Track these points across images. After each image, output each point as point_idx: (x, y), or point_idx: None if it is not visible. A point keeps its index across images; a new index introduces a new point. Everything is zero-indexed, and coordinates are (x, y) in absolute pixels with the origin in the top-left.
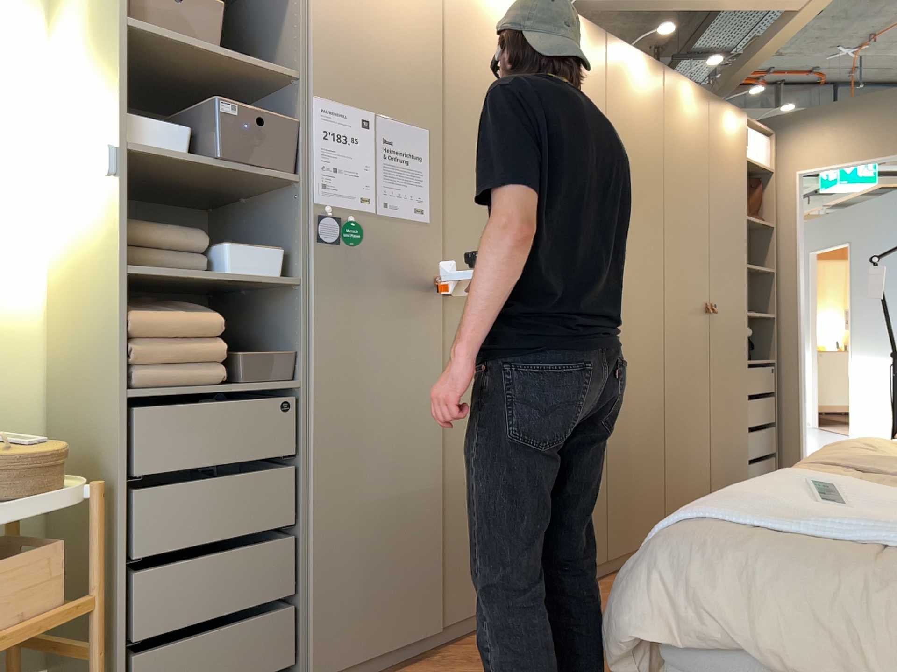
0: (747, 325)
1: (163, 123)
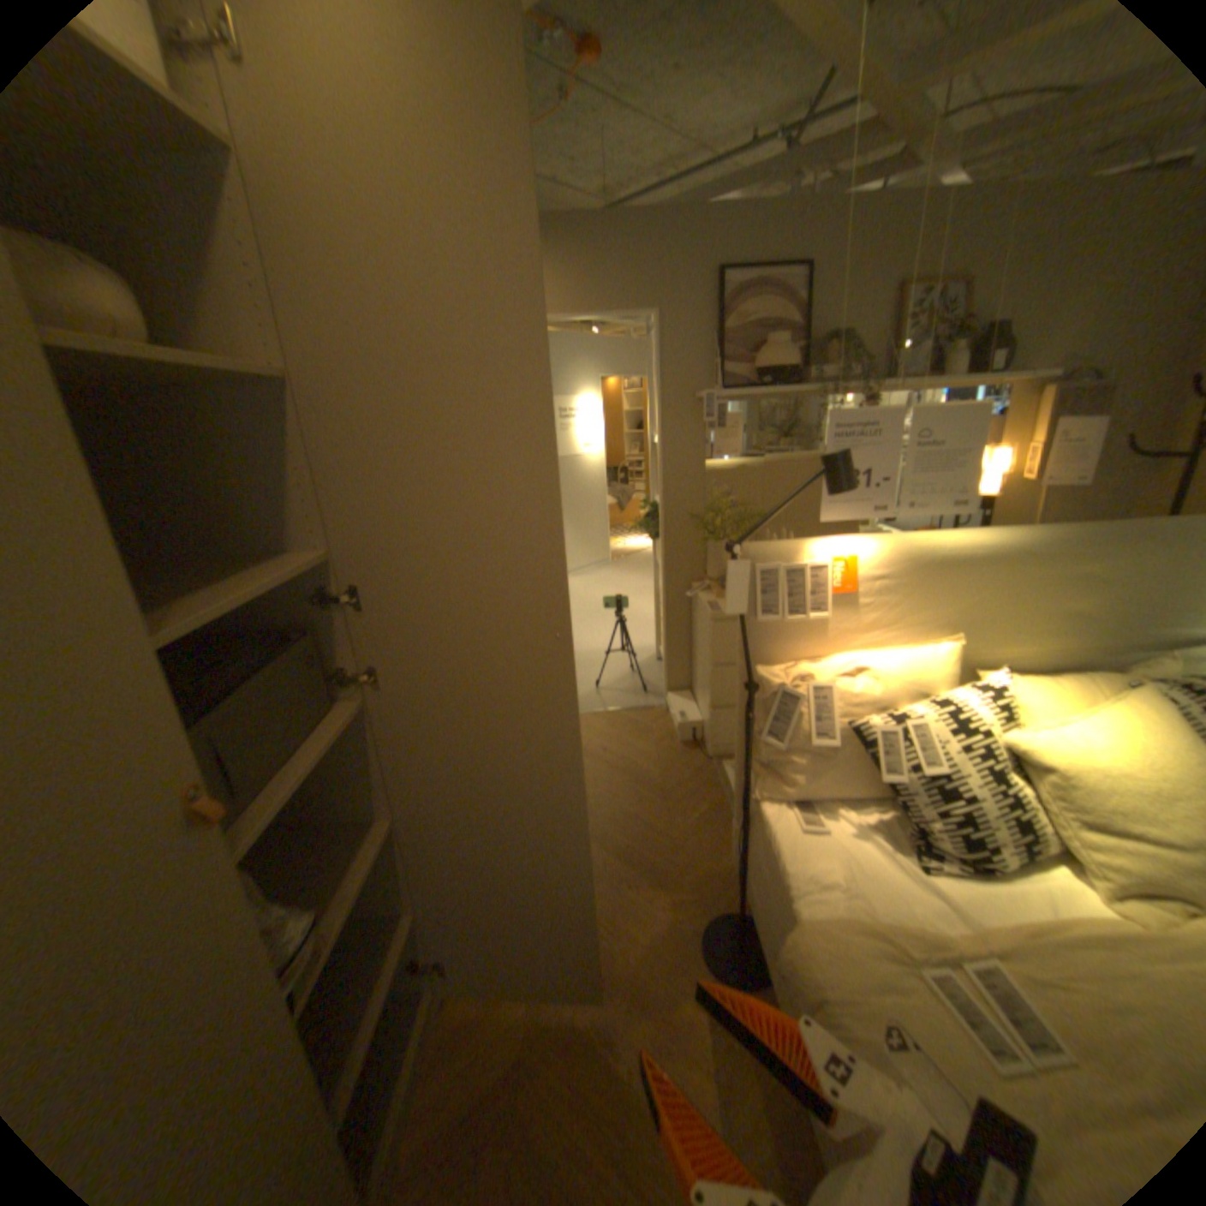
0: None
1: None
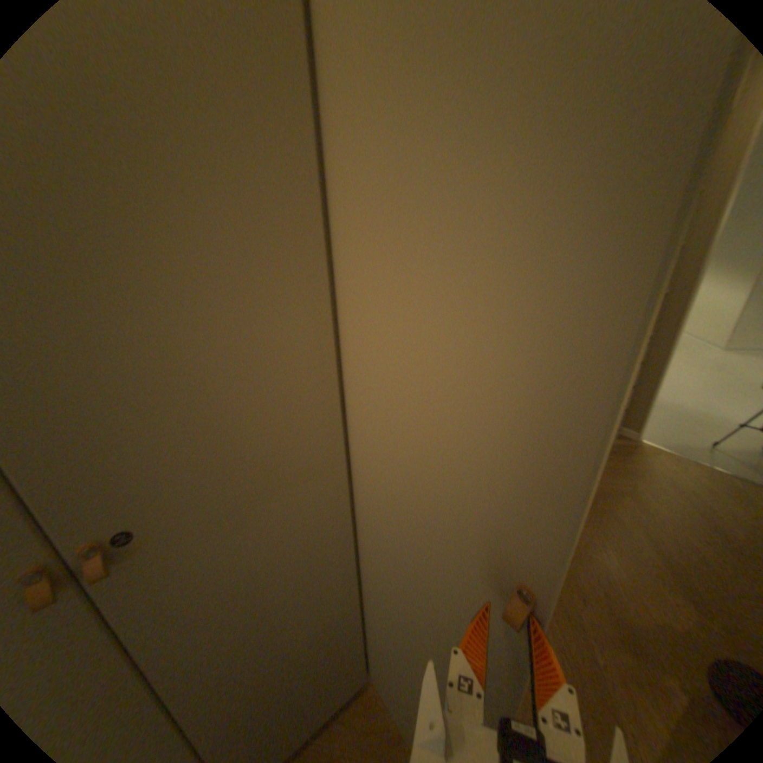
0: None
1: None
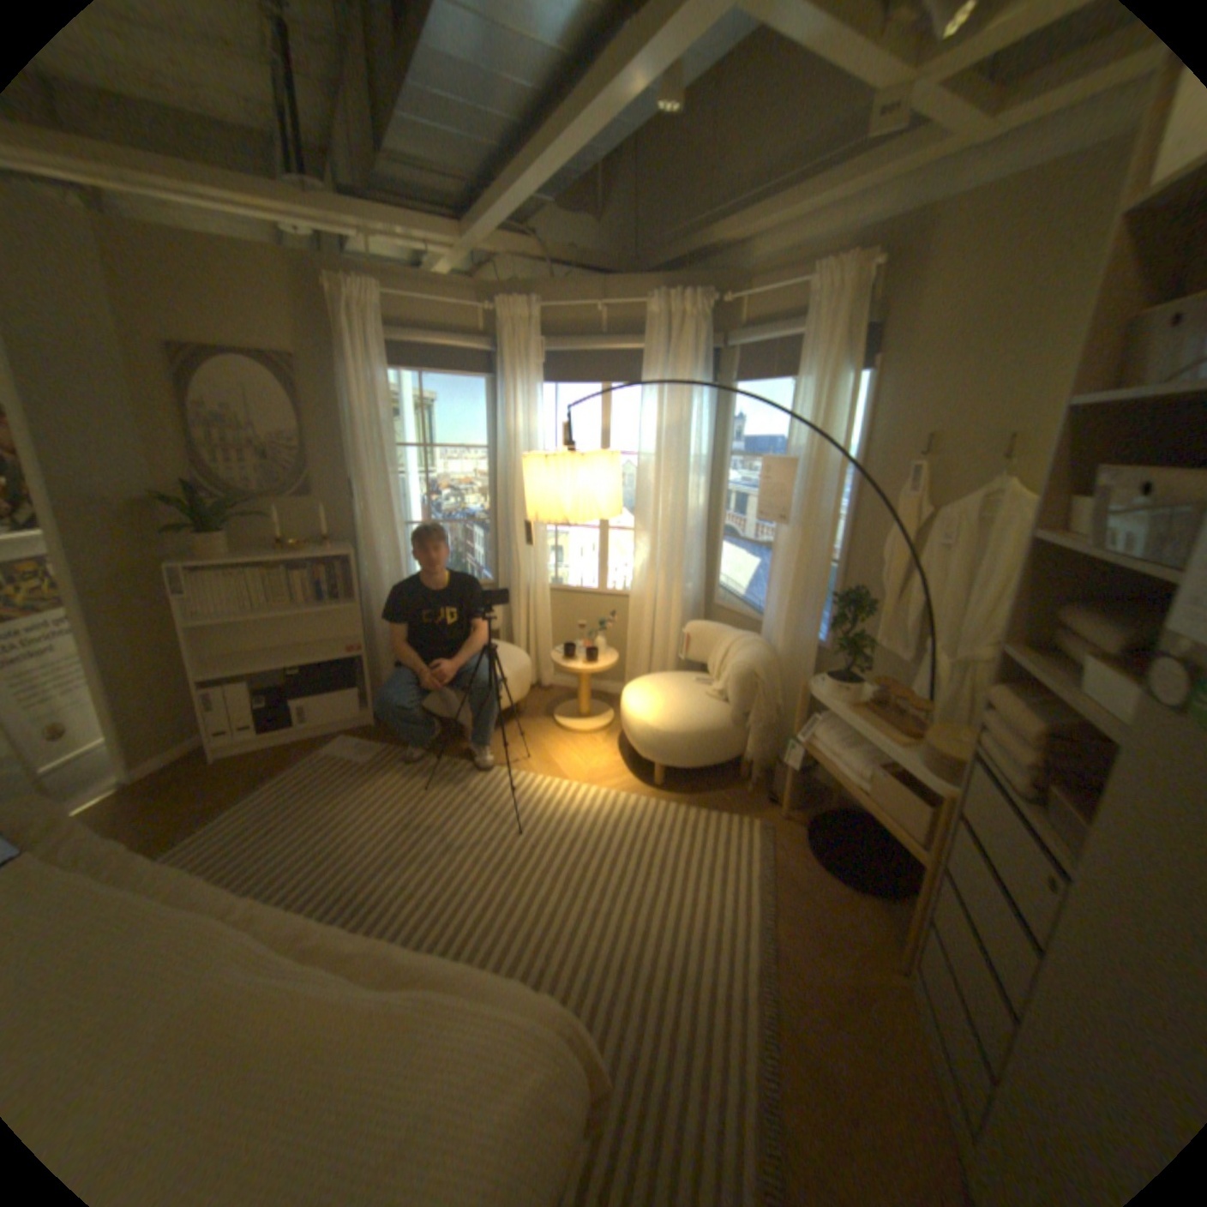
0: None
1: (1087, 503)
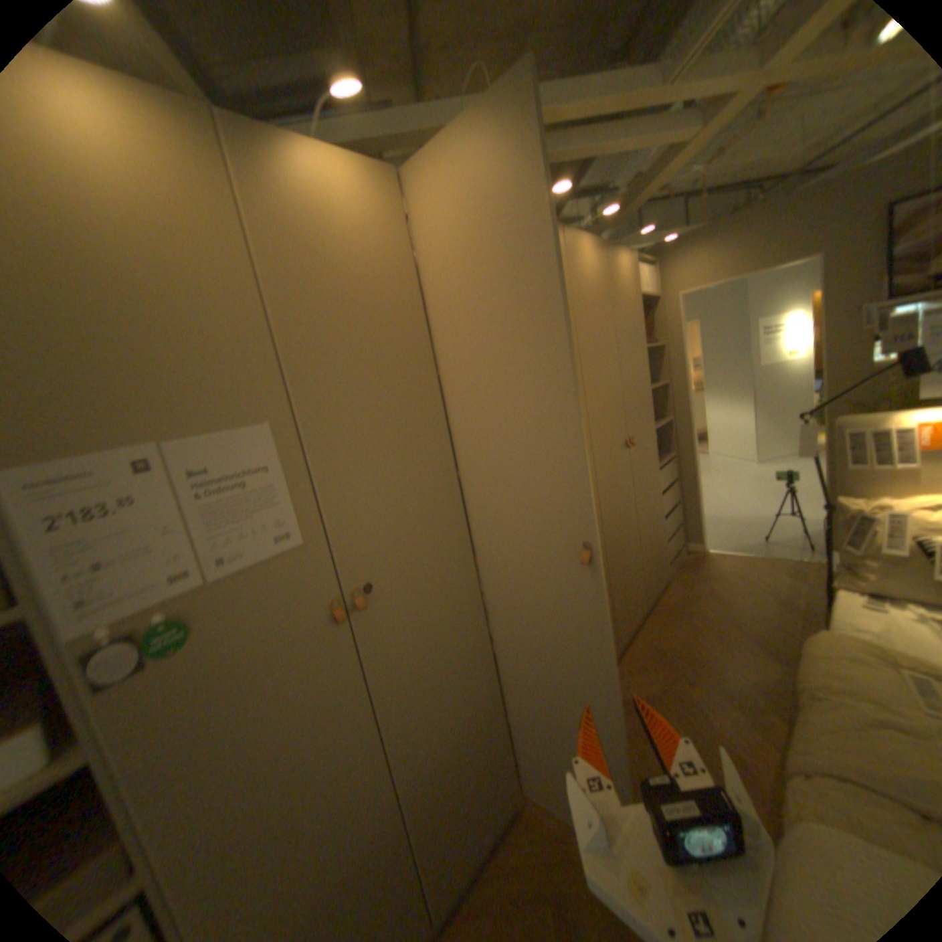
0: (652, 434)
1: None
